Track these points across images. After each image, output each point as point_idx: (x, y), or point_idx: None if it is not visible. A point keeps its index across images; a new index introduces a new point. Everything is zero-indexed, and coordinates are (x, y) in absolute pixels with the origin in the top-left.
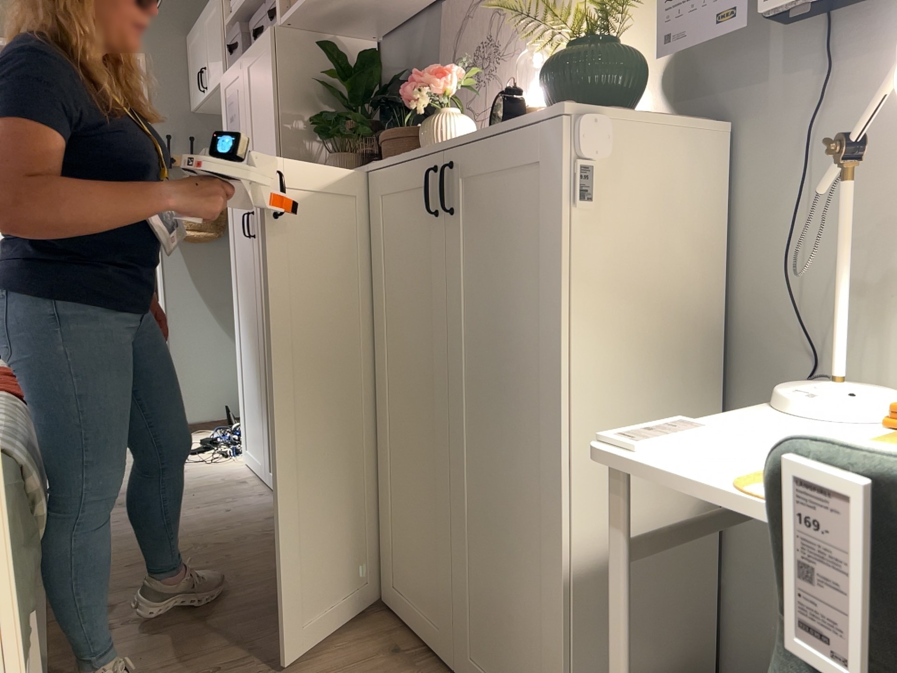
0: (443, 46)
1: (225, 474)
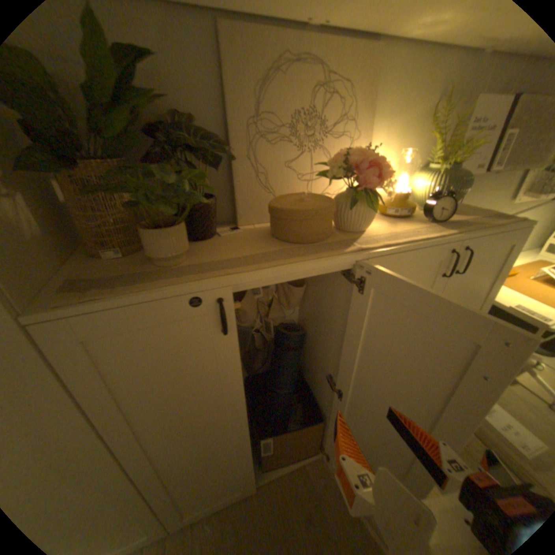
0: (229, 82)
1: None
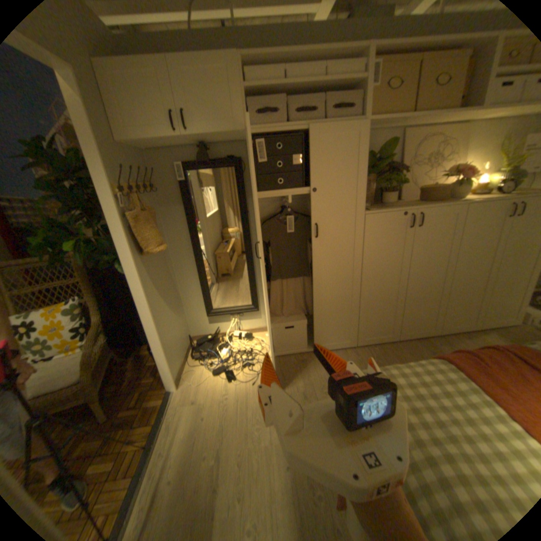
0: (406, 148)
1: (284, 367)
